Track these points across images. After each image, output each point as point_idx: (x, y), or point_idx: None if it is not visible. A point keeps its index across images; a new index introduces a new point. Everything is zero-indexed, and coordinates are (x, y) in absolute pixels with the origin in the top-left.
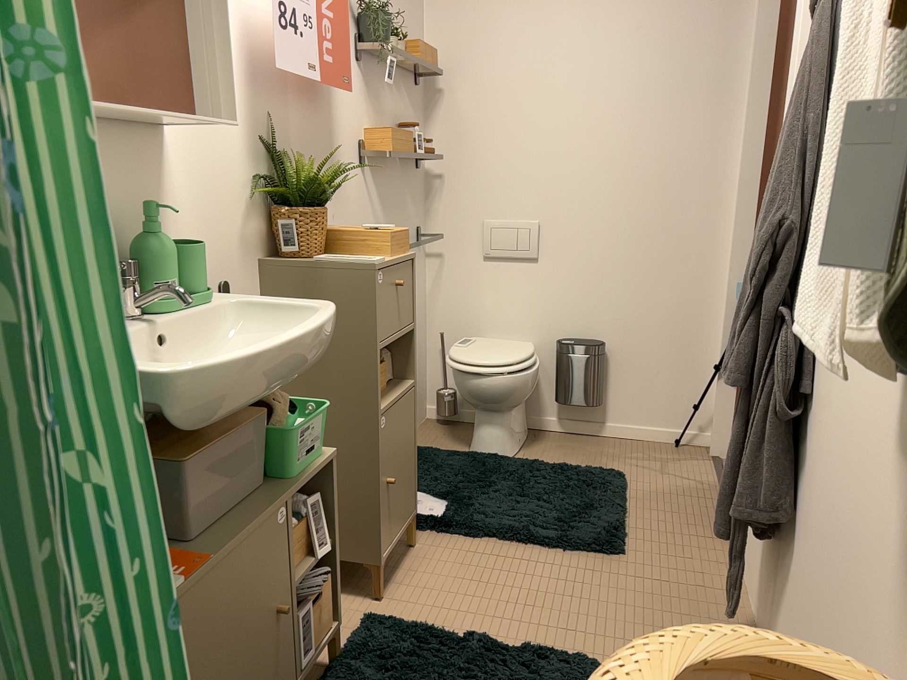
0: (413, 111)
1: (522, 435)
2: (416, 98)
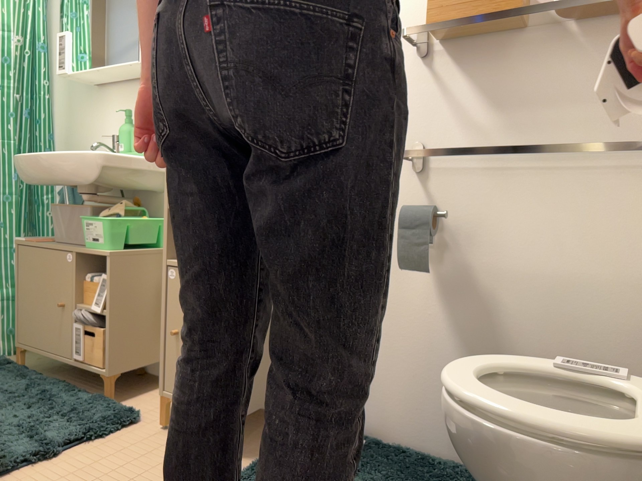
0: None
1: None
2: None
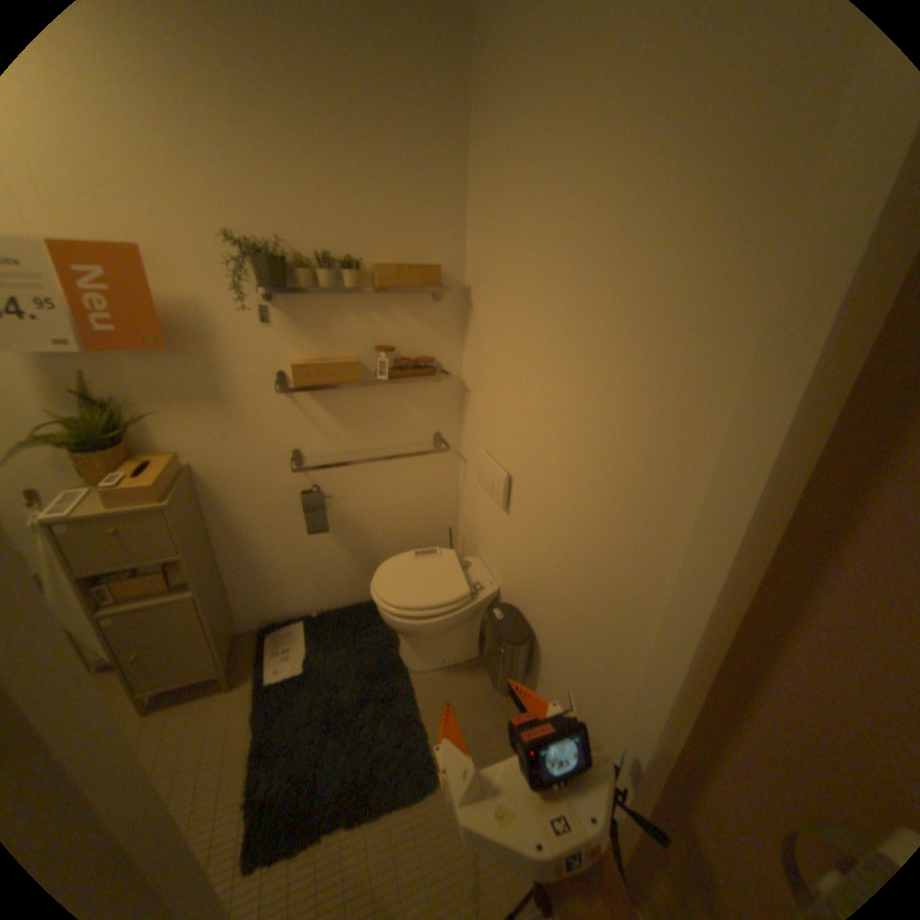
0: (426, 321)
1: (450, 656)
2: (432, 307)
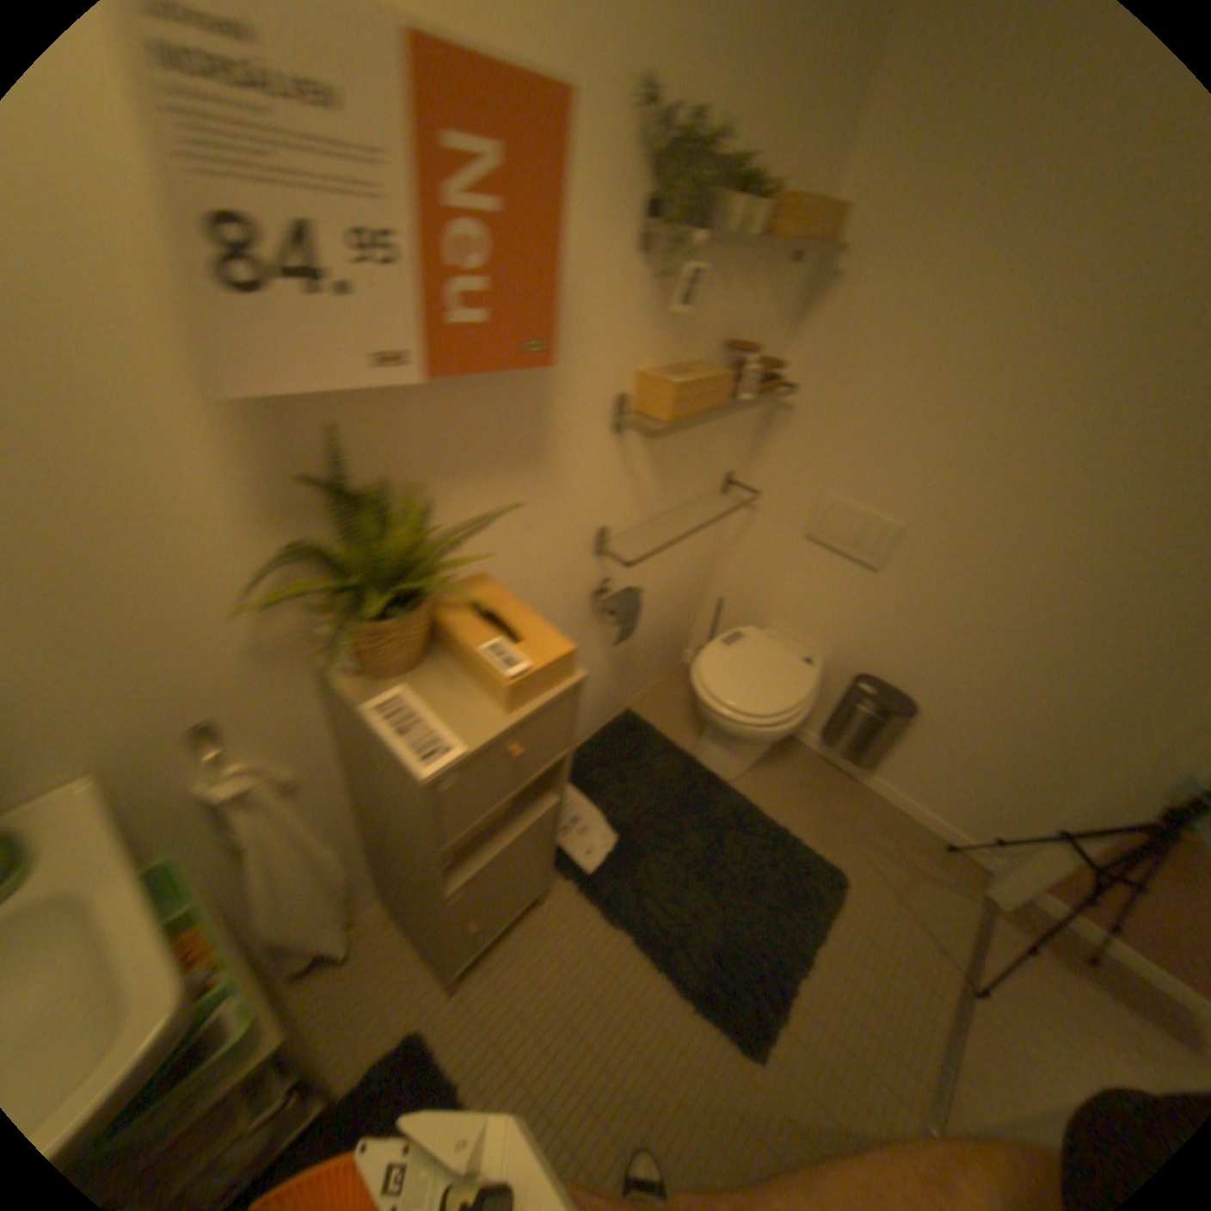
0: (777, 297)
1: (761, 751)
2: (789, 273)
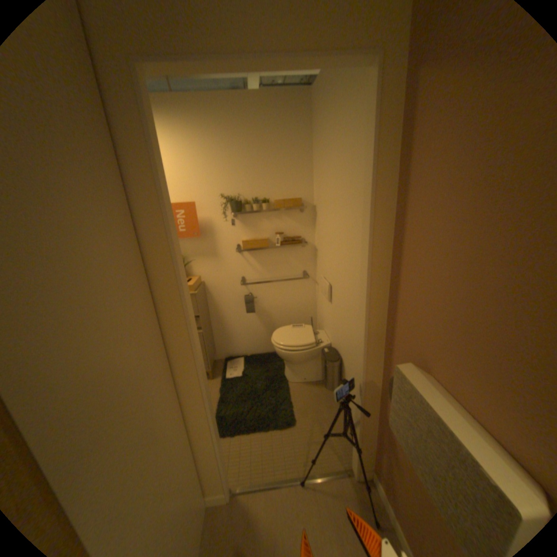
0: (297, 222)
1: (308, 377)
2: (300, 216)
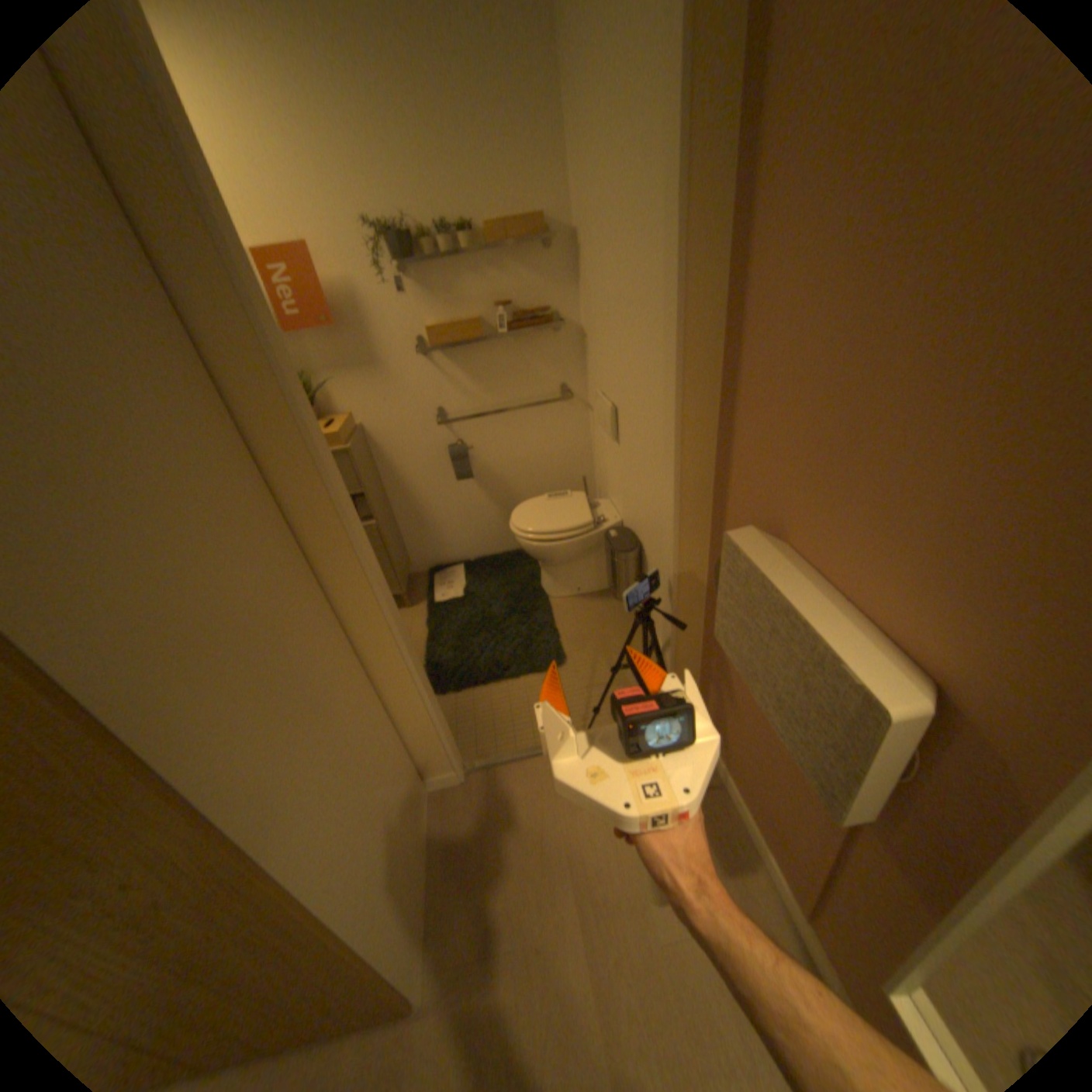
0: (539, 272)
1: (583, 585)
2: (543, 257)
